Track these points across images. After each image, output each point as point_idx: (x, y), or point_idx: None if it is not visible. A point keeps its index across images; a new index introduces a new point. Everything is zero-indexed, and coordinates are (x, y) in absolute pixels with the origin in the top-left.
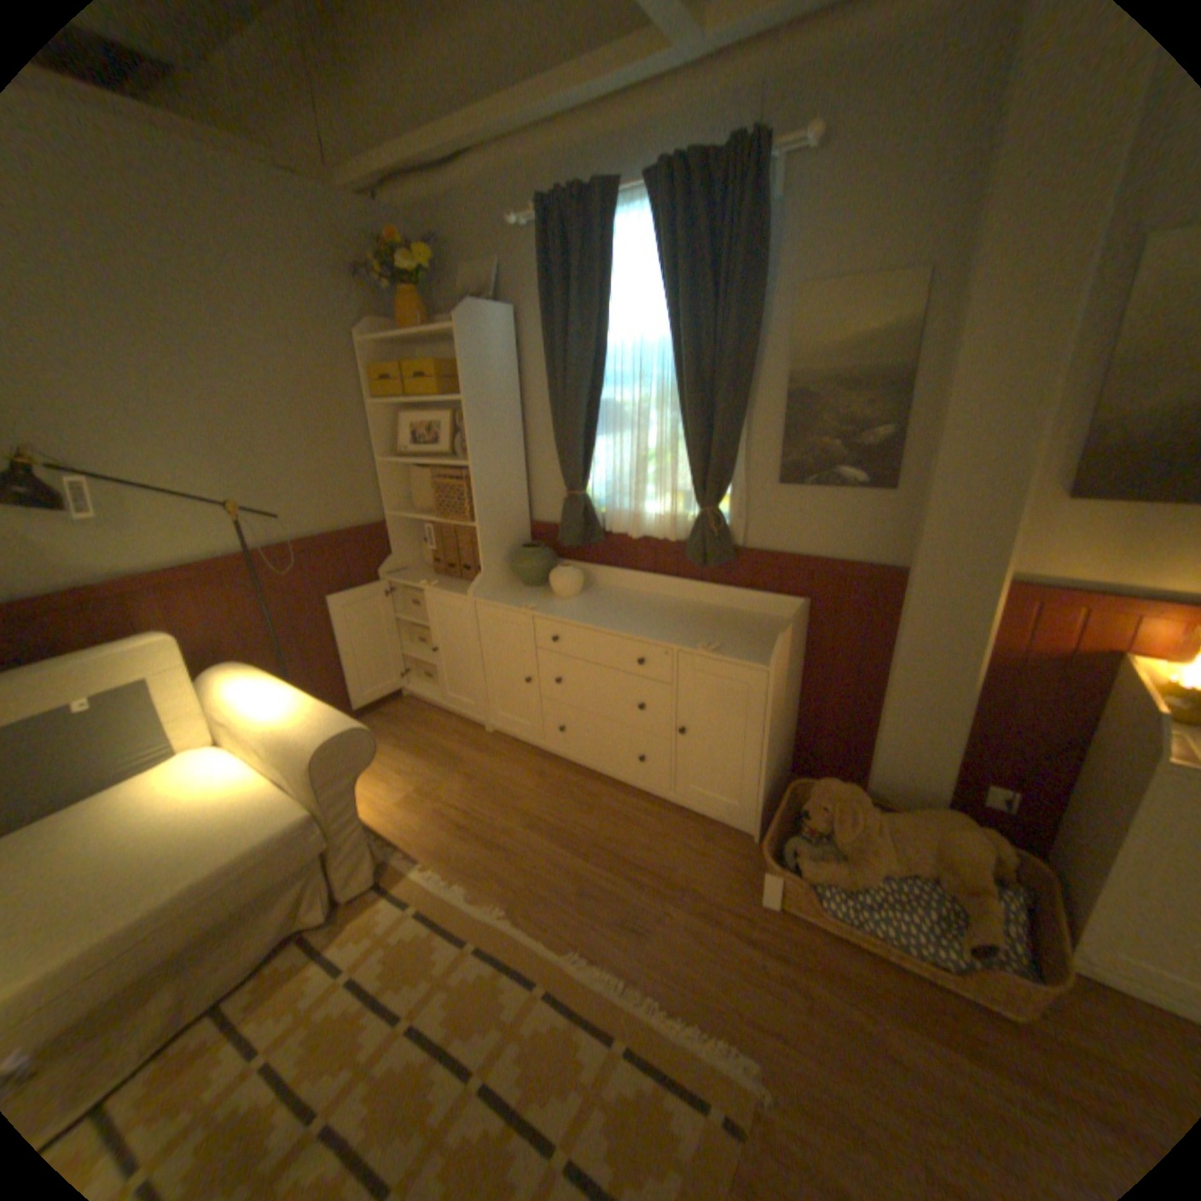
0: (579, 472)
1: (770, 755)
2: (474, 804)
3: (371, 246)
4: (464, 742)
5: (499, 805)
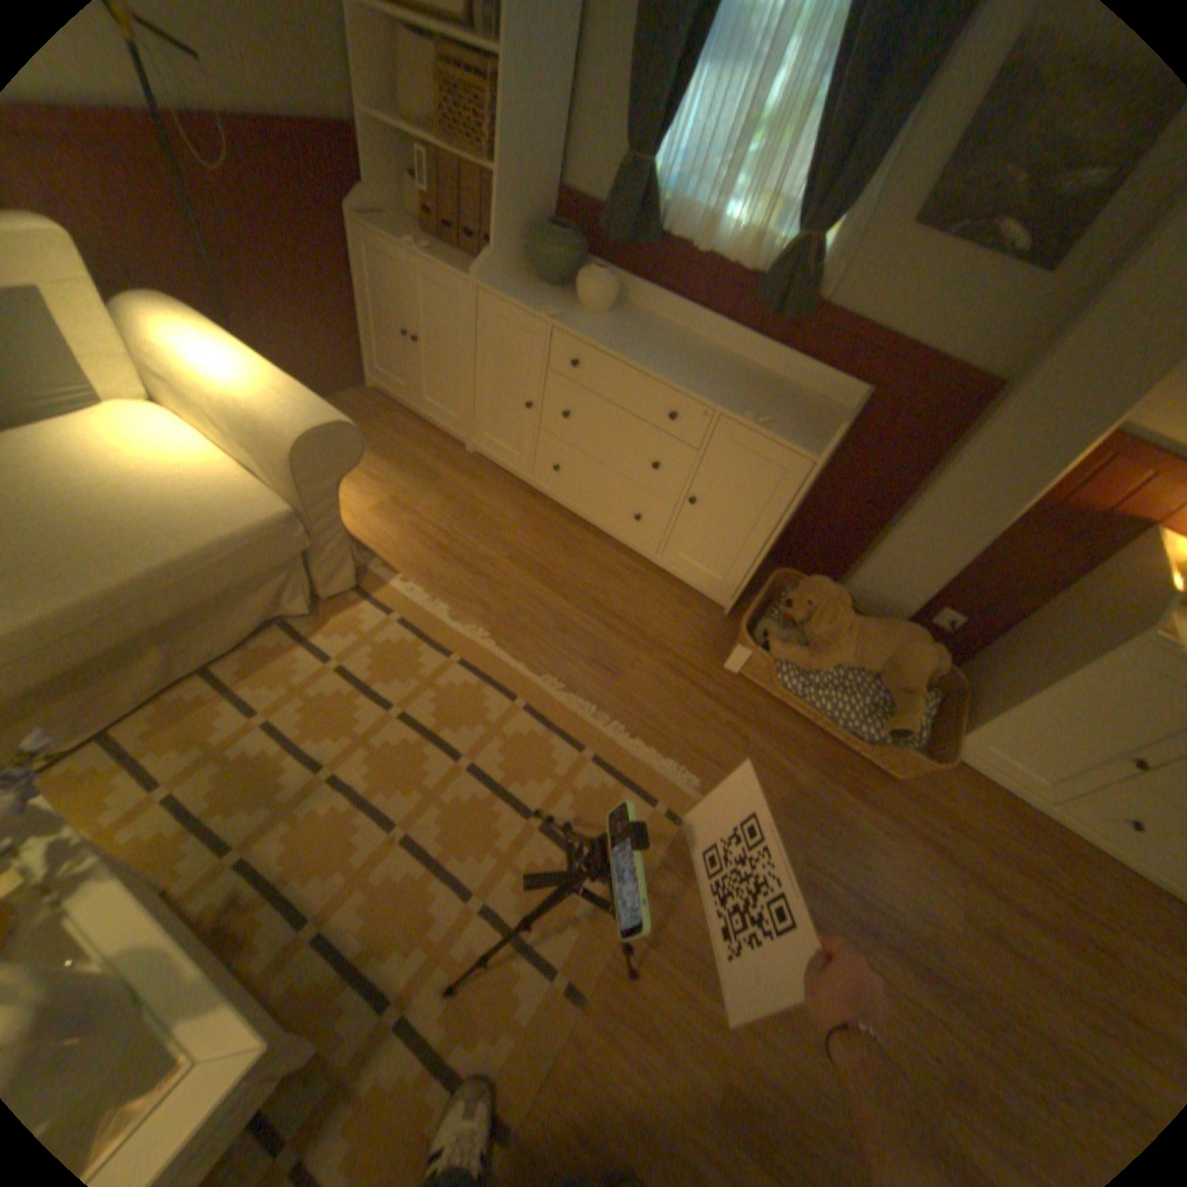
0: (656, 123)
1: (773, 544)
2: (455, 527)
3: None
4: (441, 459)
5: (482, 533)
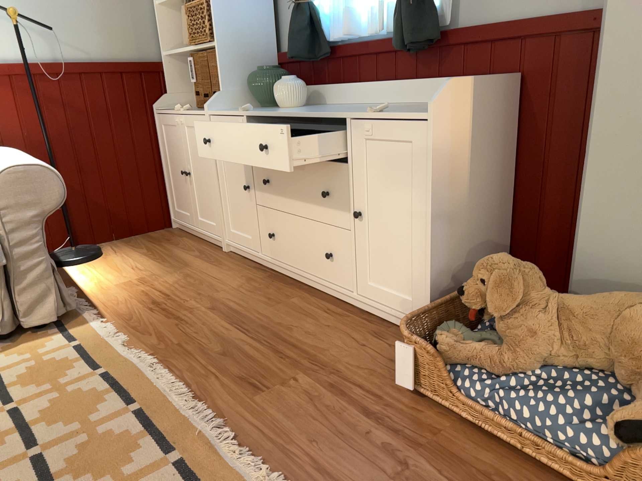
0: None
1: (441, 233)
2: (178, 291)
3: None
4: (200, 256)
5: (199, 293)
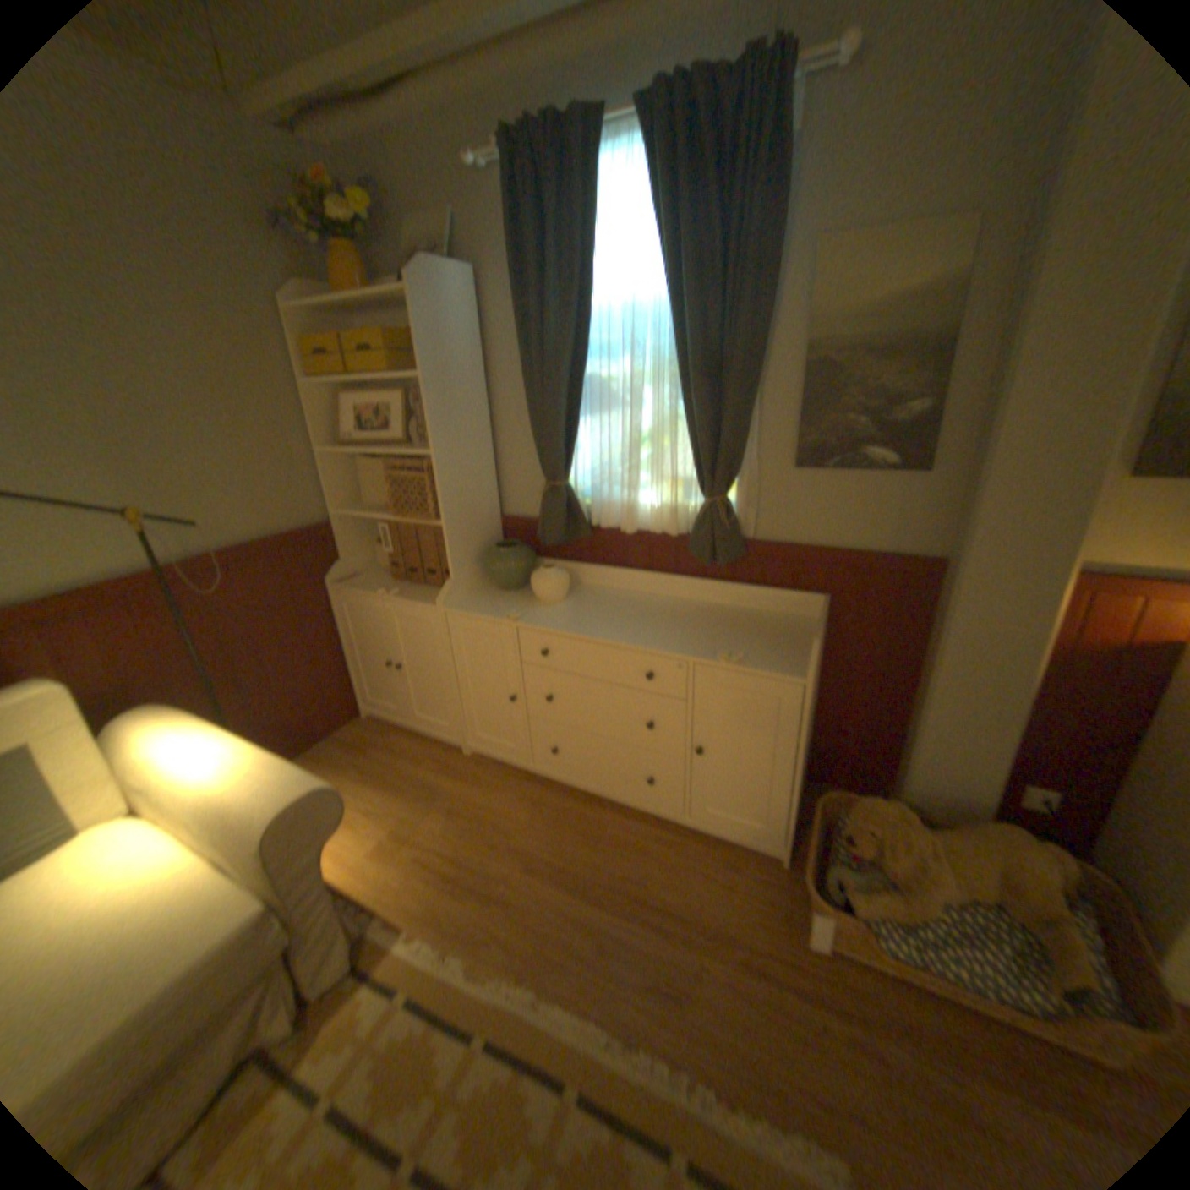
0: (562, 460)
1: (802, 774)
2: (460, 849)
3: (293, 193)
4: (440, 771)
5: (491, 847)
